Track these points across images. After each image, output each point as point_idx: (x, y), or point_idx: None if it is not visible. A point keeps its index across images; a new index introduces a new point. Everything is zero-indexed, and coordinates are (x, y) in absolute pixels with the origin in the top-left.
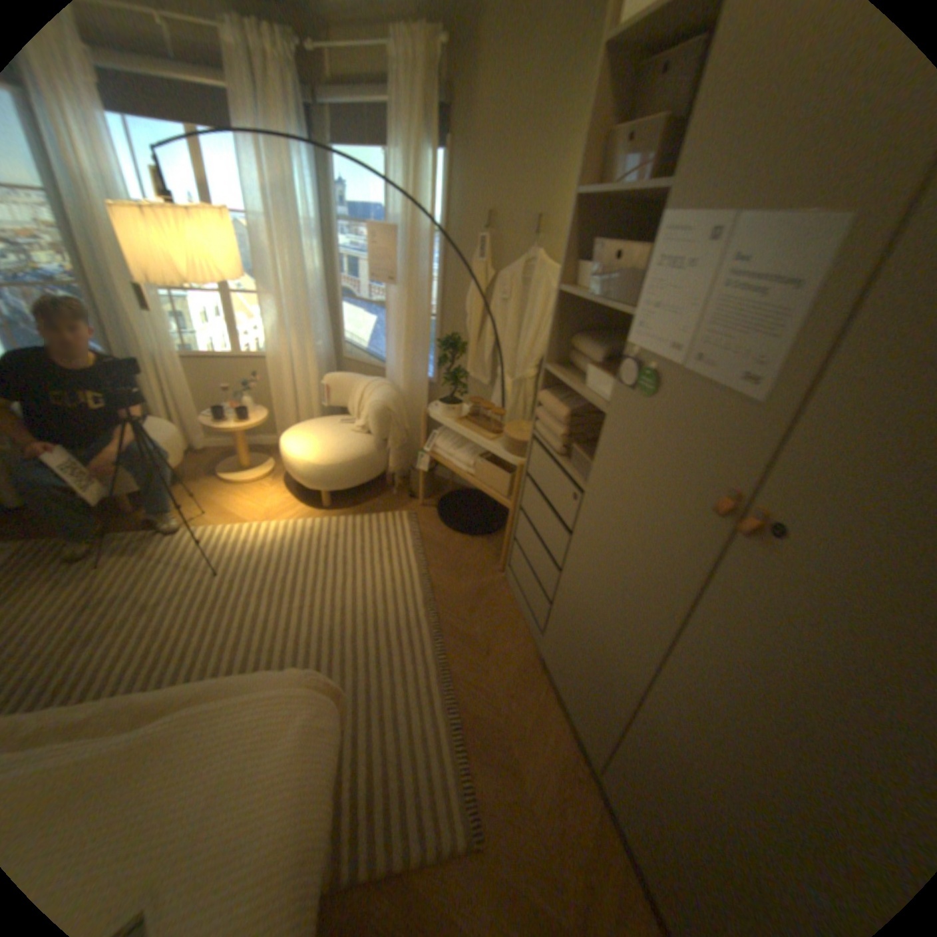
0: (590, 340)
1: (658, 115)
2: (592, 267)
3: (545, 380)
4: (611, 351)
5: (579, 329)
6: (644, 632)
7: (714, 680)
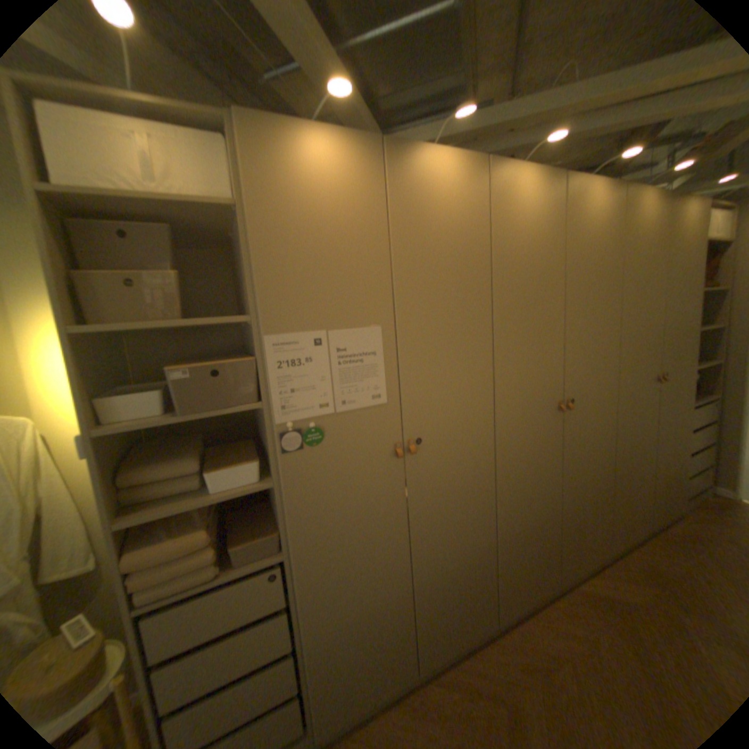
0: (151, 464)
1: (133, 267)
2: (149, 395)
3: (116, 543)
4: (197, 455)
5: (113, 467)
6: (394, 558)
7: (432, 521)
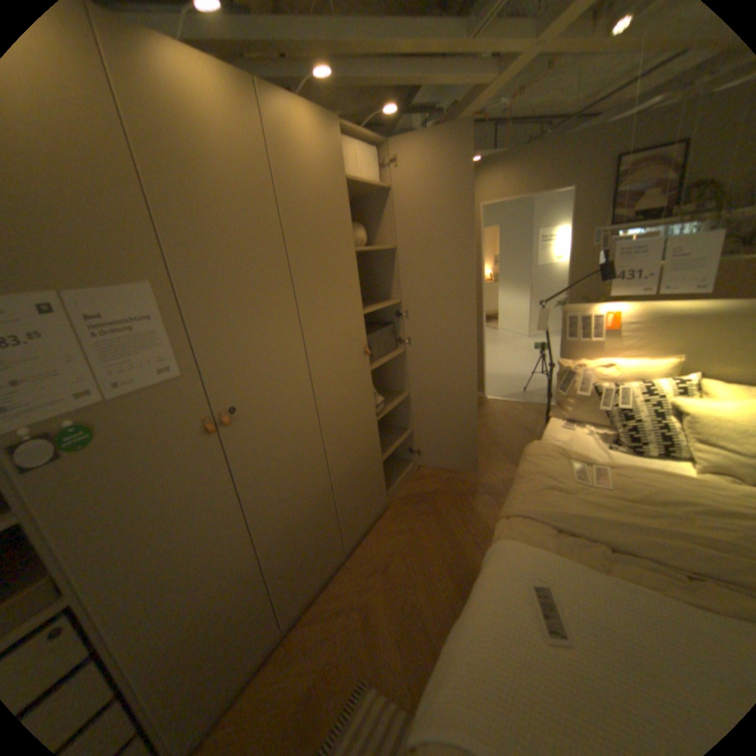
0: None
1: None
2: None
3: None
4: None
5: None
6: (229, 536)
7: (264, 486)
